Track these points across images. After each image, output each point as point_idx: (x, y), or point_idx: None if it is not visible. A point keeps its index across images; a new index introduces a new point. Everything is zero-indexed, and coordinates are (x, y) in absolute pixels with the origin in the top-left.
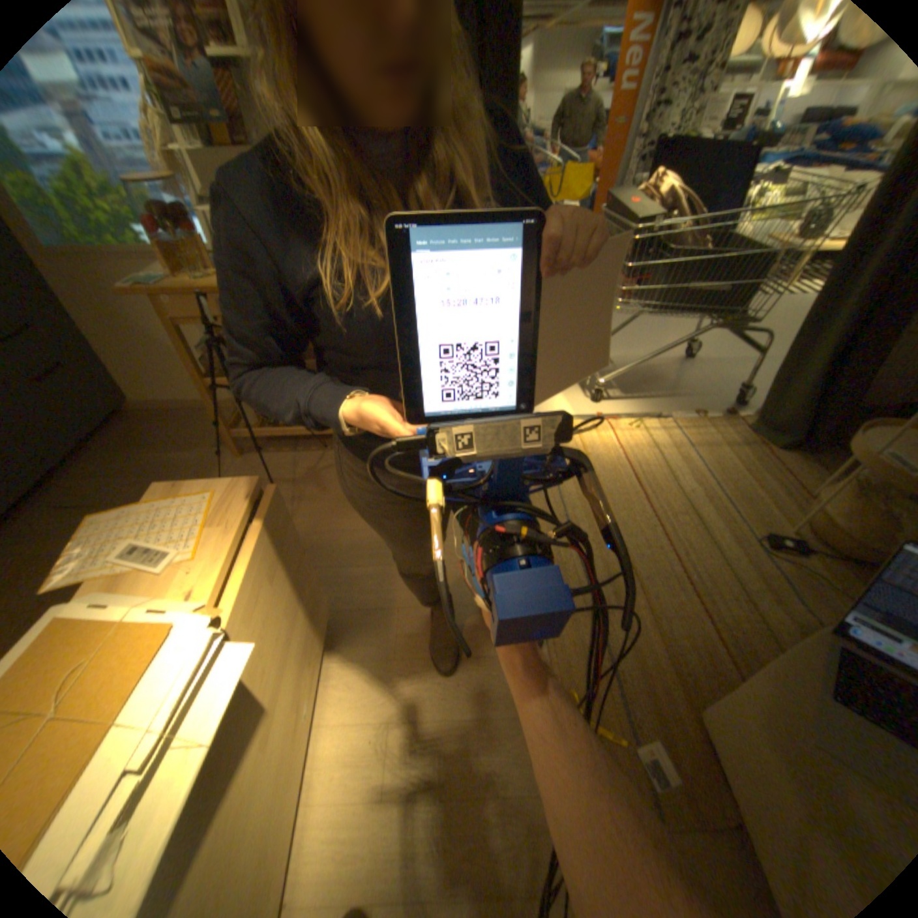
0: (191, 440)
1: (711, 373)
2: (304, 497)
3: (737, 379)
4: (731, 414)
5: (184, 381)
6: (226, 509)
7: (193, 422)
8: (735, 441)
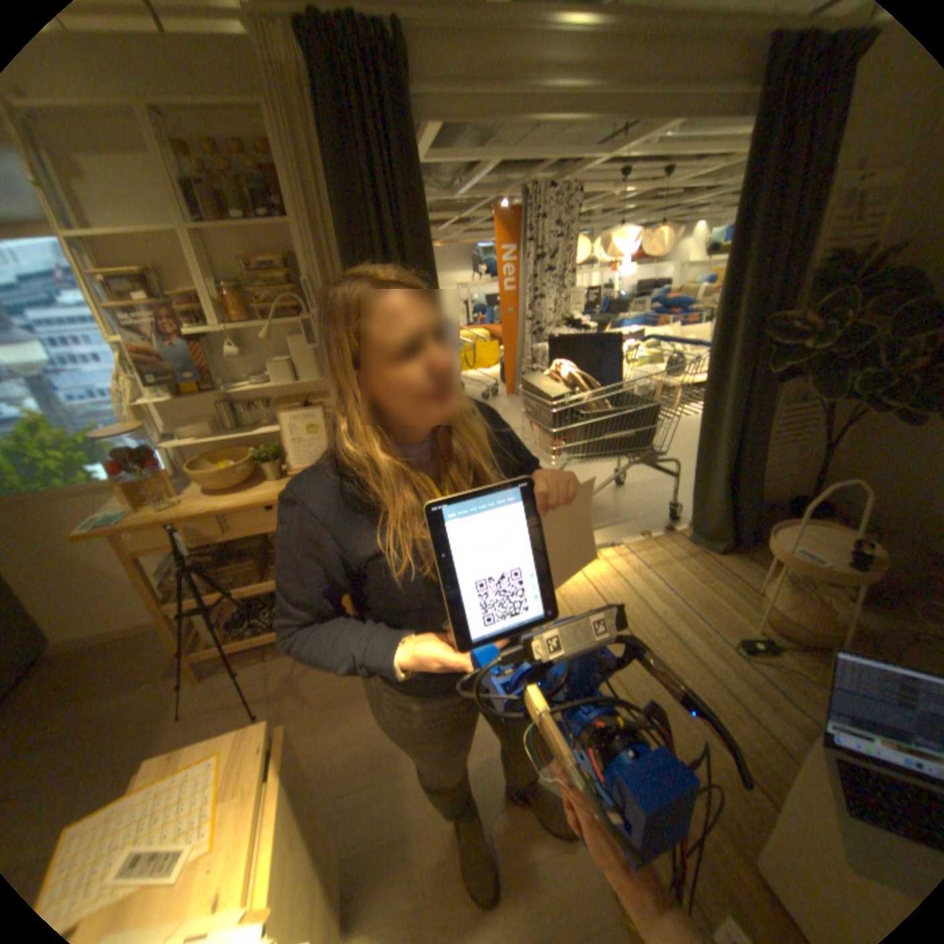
0: (135, 676)
1: (641, 496)
2: (283, 717)
3: (663, 498)
4: (670, 531)
5: (127, 607)
6: (237, 772)
7: (136, 653)
8: (682, 557)
